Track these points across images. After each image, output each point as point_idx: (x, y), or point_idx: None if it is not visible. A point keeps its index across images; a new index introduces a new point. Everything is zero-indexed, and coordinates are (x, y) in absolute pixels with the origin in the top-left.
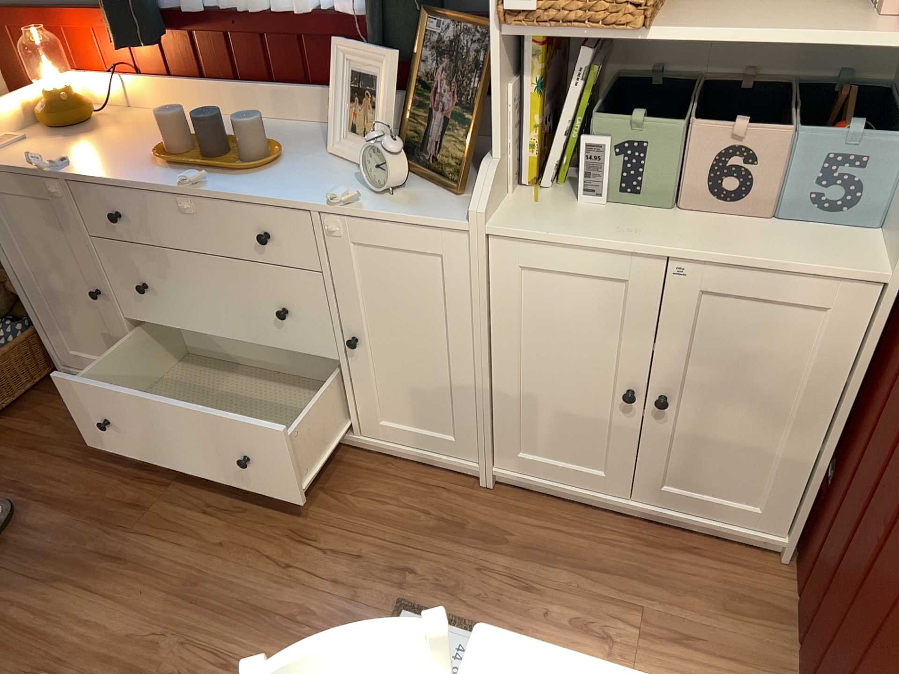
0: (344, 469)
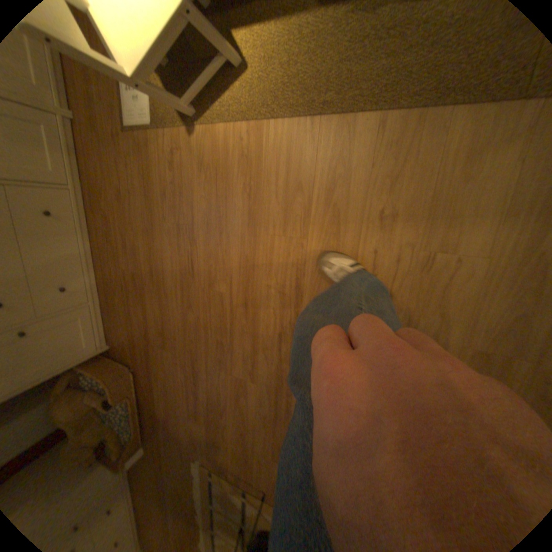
0: (87, 193)
